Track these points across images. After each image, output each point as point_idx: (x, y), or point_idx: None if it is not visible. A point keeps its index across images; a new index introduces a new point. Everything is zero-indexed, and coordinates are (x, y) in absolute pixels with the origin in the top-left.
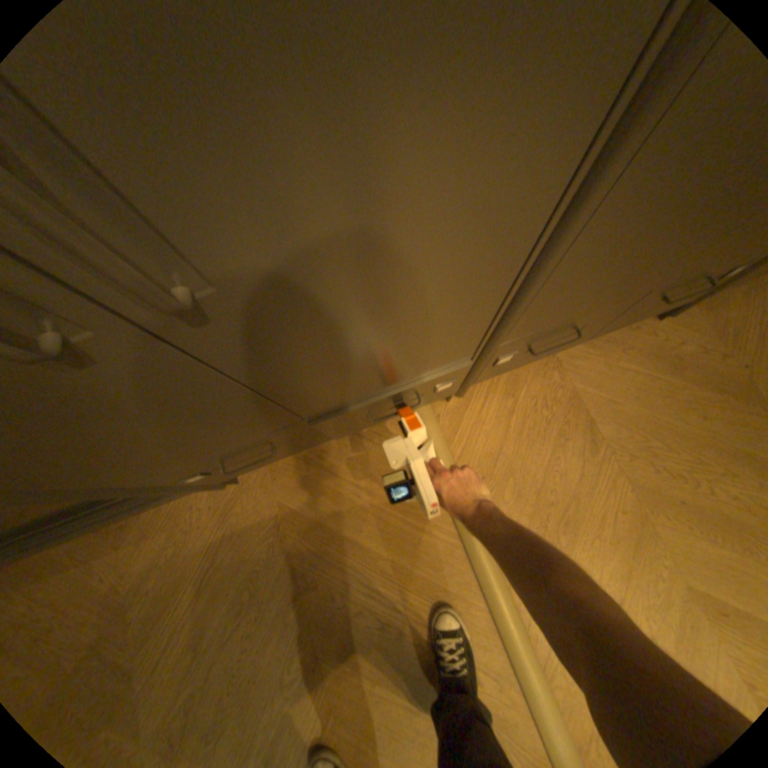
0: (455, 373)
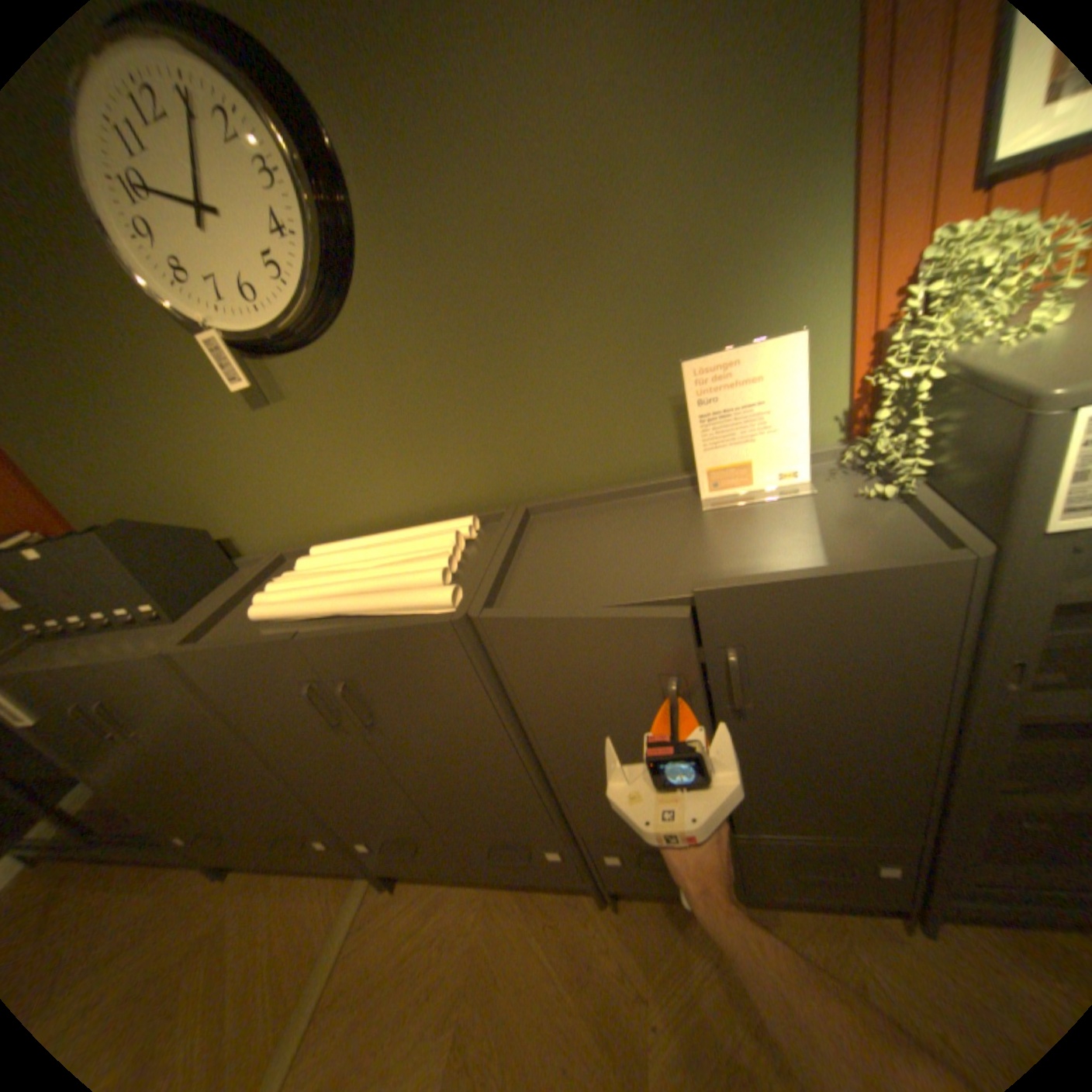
0: (318, 841)
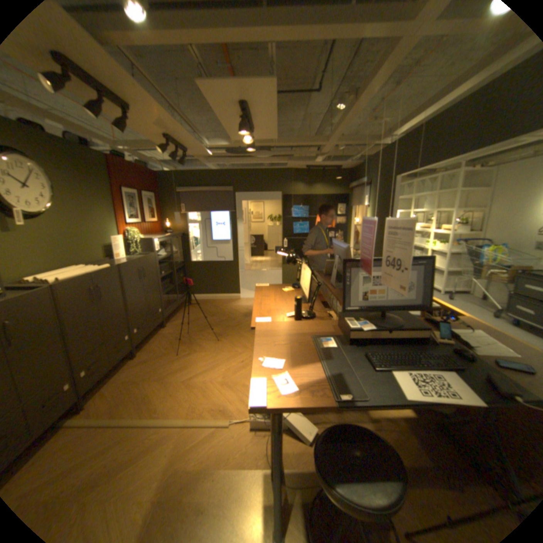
0: (69, 380)
